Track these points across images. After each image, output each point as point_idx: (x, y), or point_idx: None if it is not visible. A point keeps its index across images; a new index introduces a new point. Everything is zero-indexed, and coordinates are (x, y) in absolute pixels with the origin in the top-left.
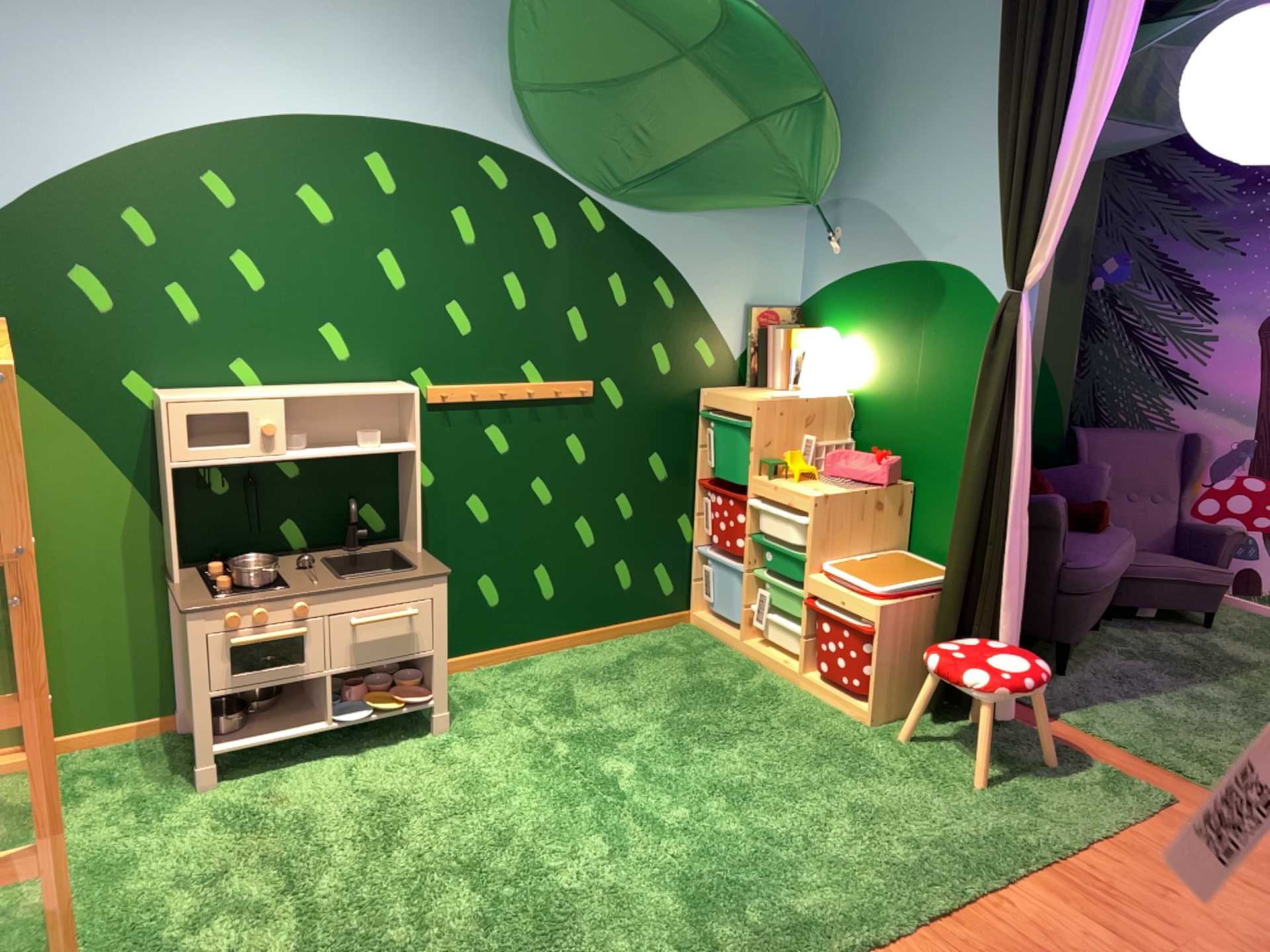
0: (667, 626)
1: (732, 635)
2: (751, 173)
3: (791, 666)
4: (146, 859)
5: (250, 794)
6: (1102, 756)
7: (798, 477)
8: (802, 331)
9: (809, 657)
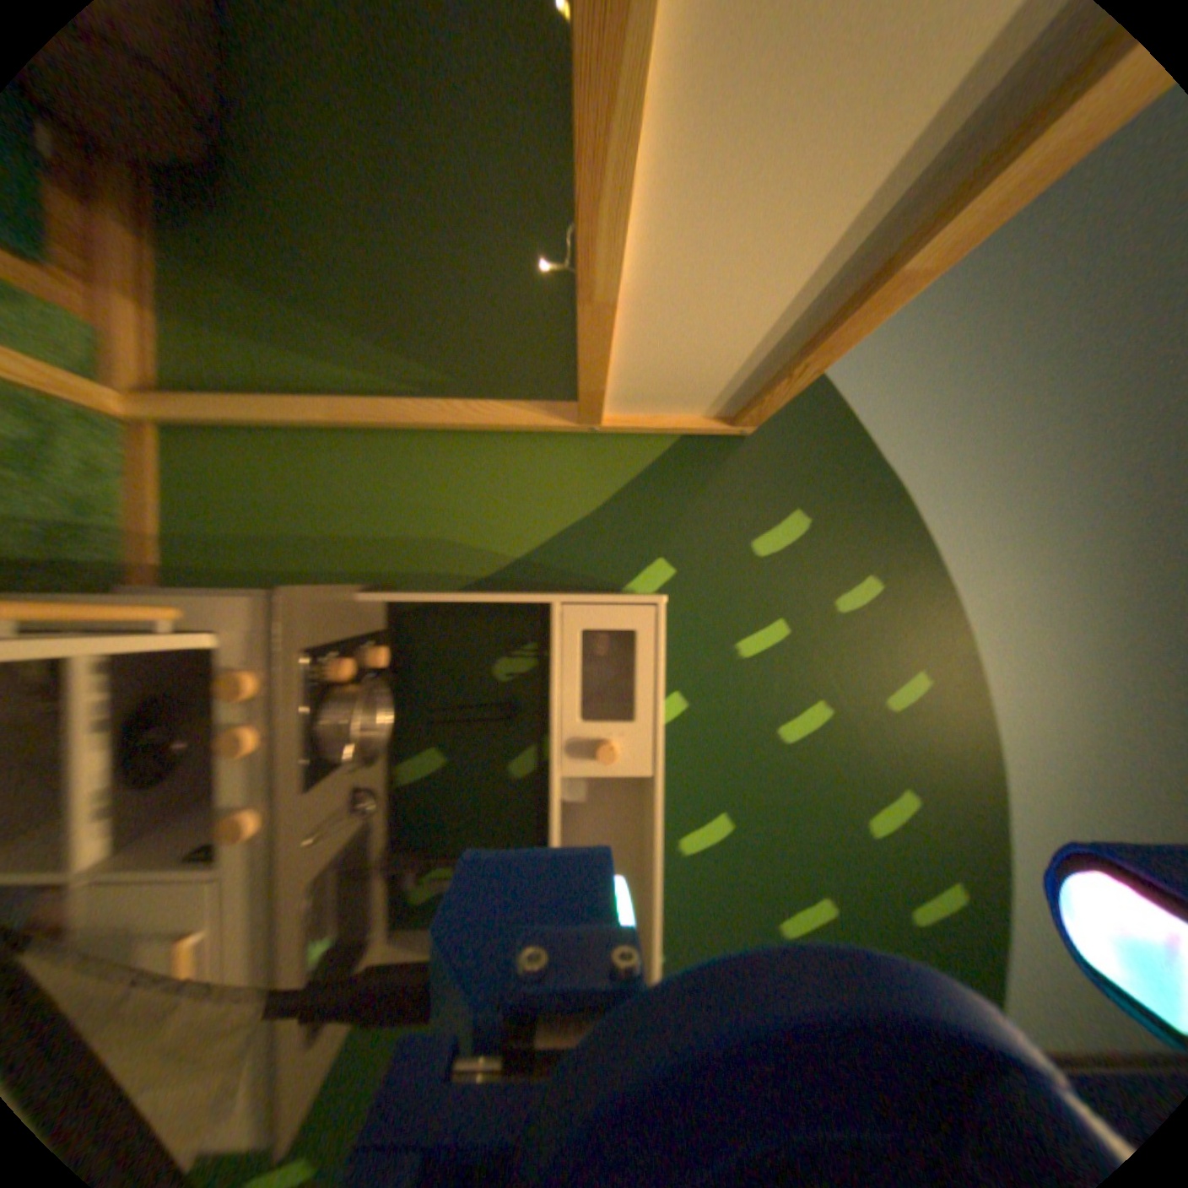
0: None
1: None
2: None
3: None
4: None
5: None
6: None
7: None
8: None
9: None
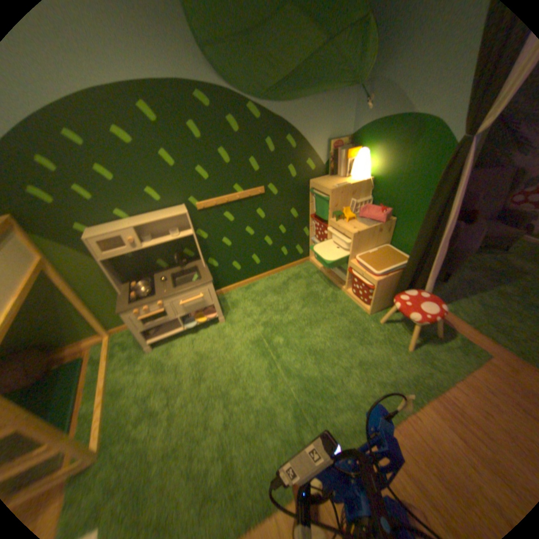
0: (301, 264)
1: (323, 270)
2: (331, 68)
3: (343, 288)
4: (123, 392)
5: (158, 357)
6: (466, 334)
7: (349, 219)
8: (355, 148)
9: (350, 287)
